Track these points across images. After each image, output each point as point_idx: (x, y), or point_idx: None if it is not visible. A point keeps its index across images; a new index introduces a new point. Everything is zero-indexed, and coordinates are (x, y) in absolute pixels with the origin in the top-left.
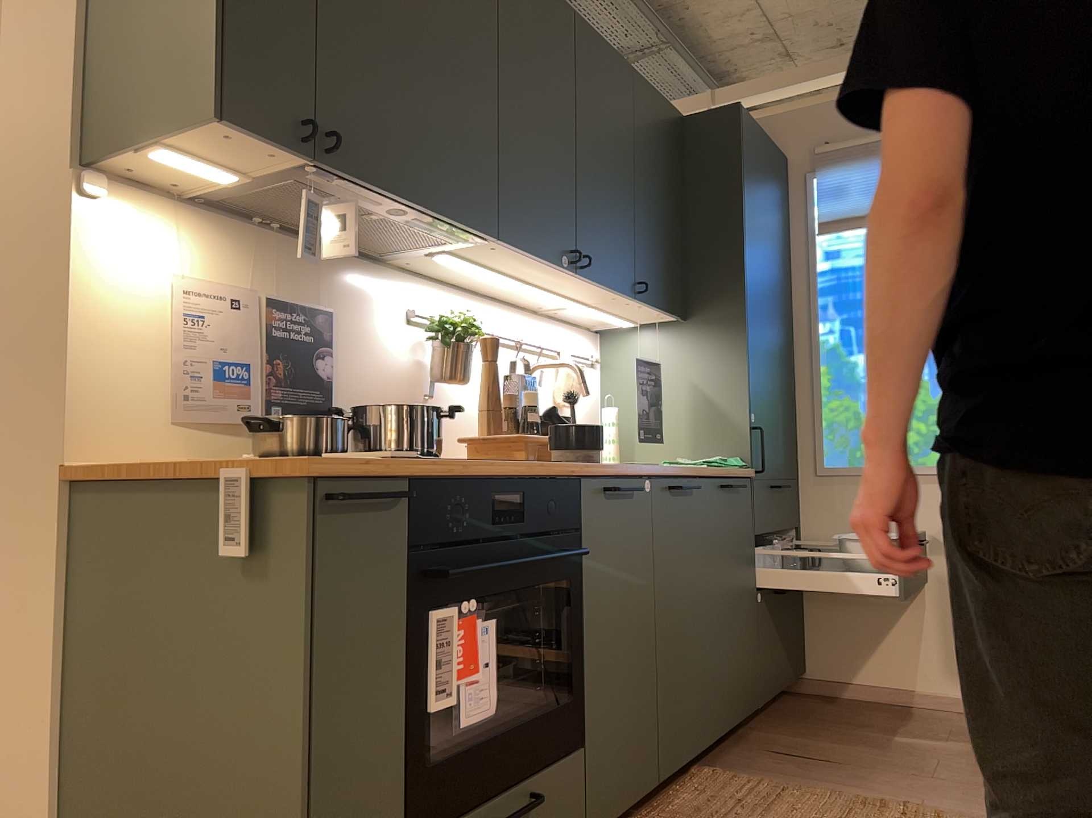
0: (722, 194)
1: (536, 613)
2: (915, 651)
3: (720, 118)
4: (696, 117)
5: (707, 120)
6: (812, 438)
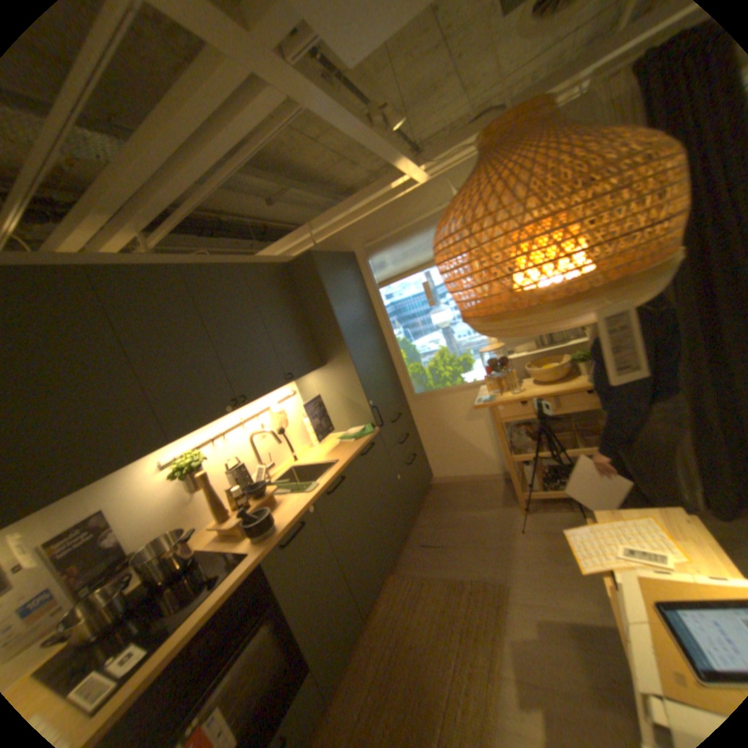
0: (319, 300)
1: (261, 630)
2: (472, 461)
3: (303, 260)
4: (292, 261)
5: (298, 262)
6: (406, 383)
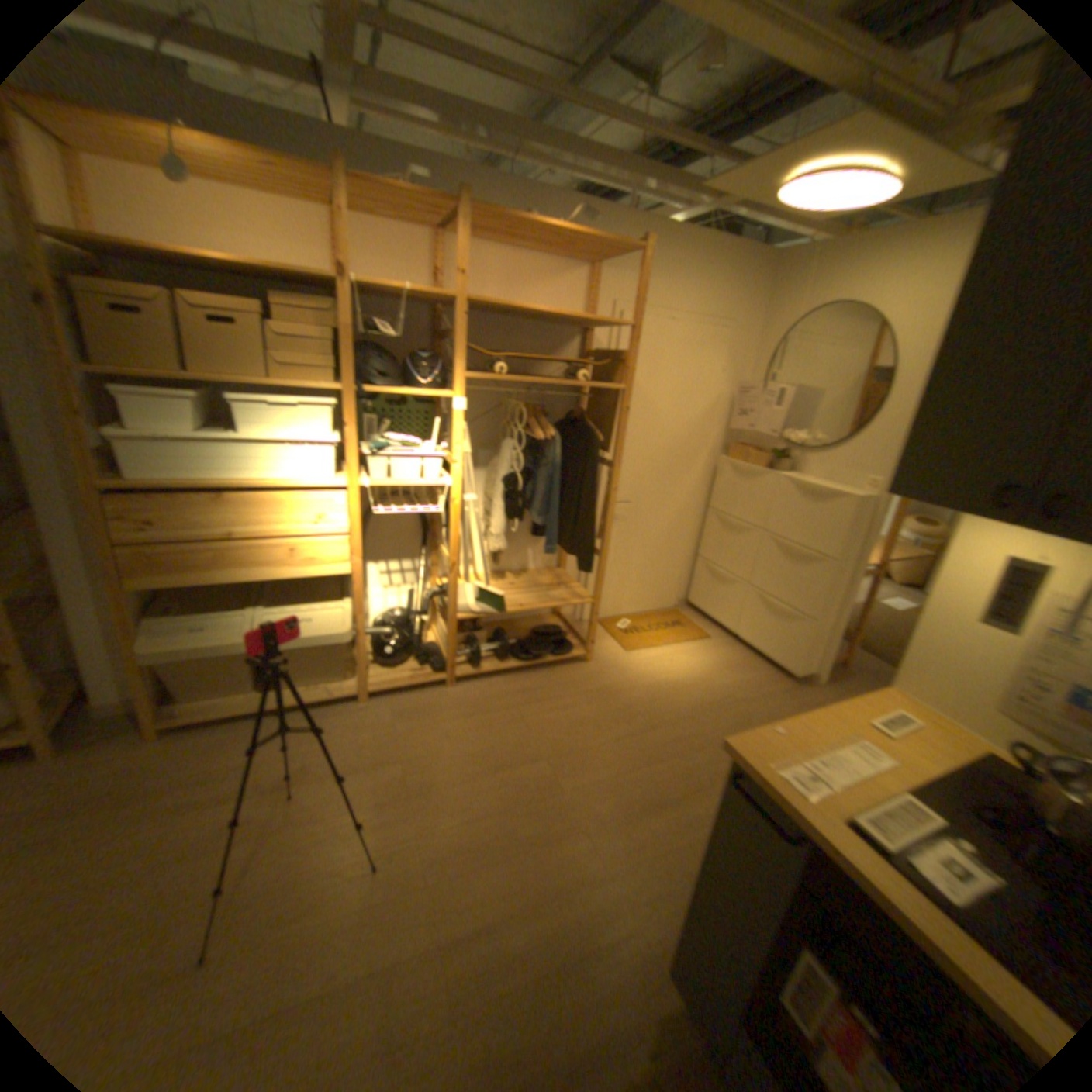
0: None
1: None
2: None
3: None
4: None
5: None
6: None
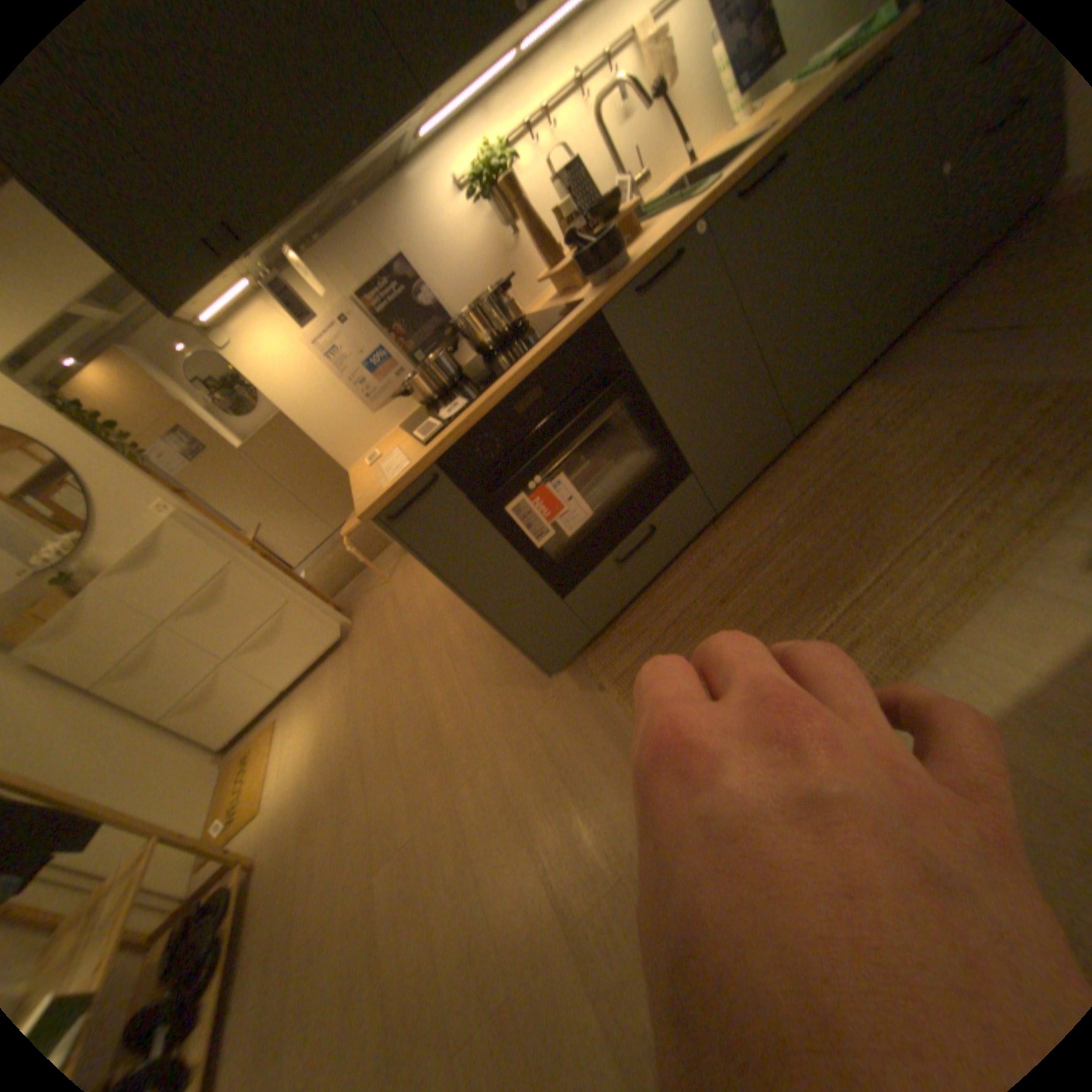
0: None
1: (619, 411)
2: None
3: None
4: None
5: None
6: None
